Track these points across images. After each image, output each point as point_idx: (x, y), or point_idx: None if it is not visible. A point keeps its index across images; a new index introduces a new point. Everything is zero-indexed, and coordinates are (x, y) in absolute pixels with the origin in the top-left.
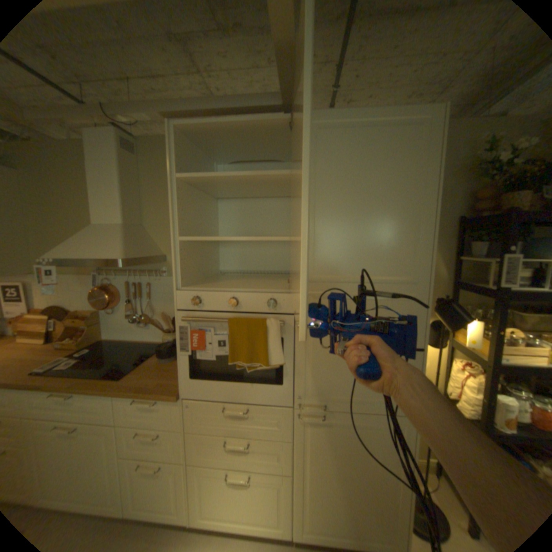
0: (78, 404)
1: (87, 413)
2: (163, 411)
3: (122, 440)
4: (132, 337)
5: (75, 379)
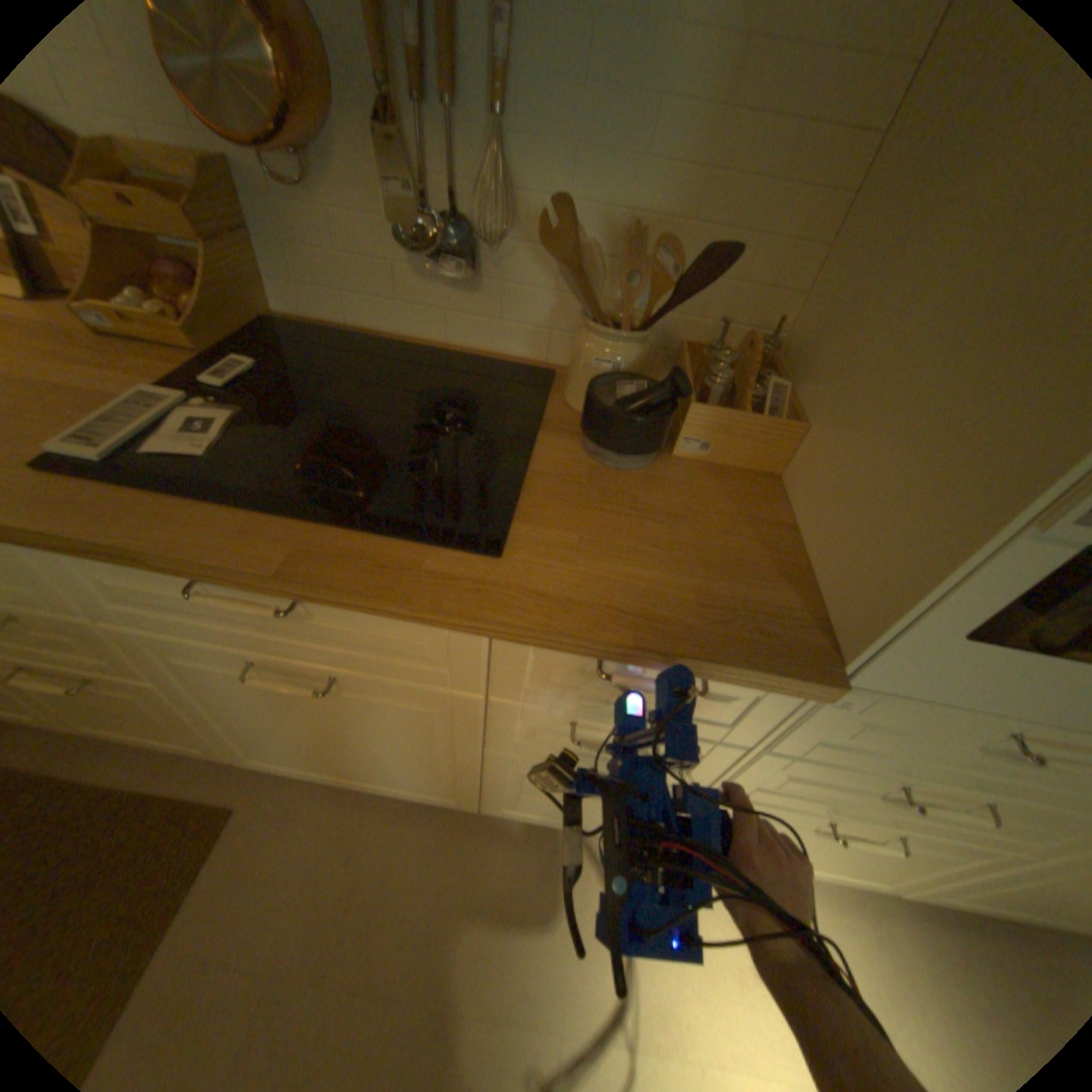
0: (332, 621)
1: (377, 649)
2: (727, 697)
3: (516, 724)
4: (404, 316)
5: (282, 518)
